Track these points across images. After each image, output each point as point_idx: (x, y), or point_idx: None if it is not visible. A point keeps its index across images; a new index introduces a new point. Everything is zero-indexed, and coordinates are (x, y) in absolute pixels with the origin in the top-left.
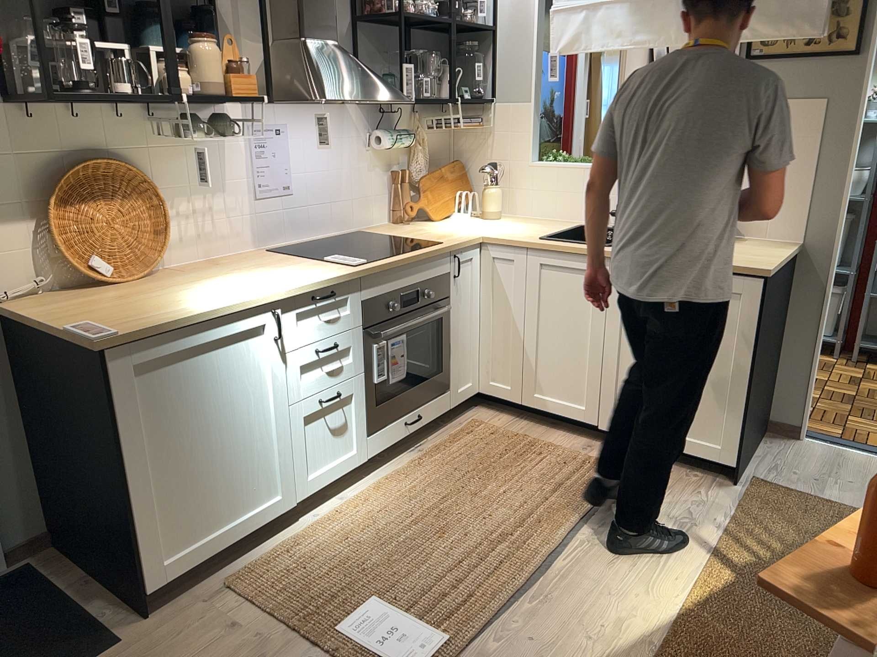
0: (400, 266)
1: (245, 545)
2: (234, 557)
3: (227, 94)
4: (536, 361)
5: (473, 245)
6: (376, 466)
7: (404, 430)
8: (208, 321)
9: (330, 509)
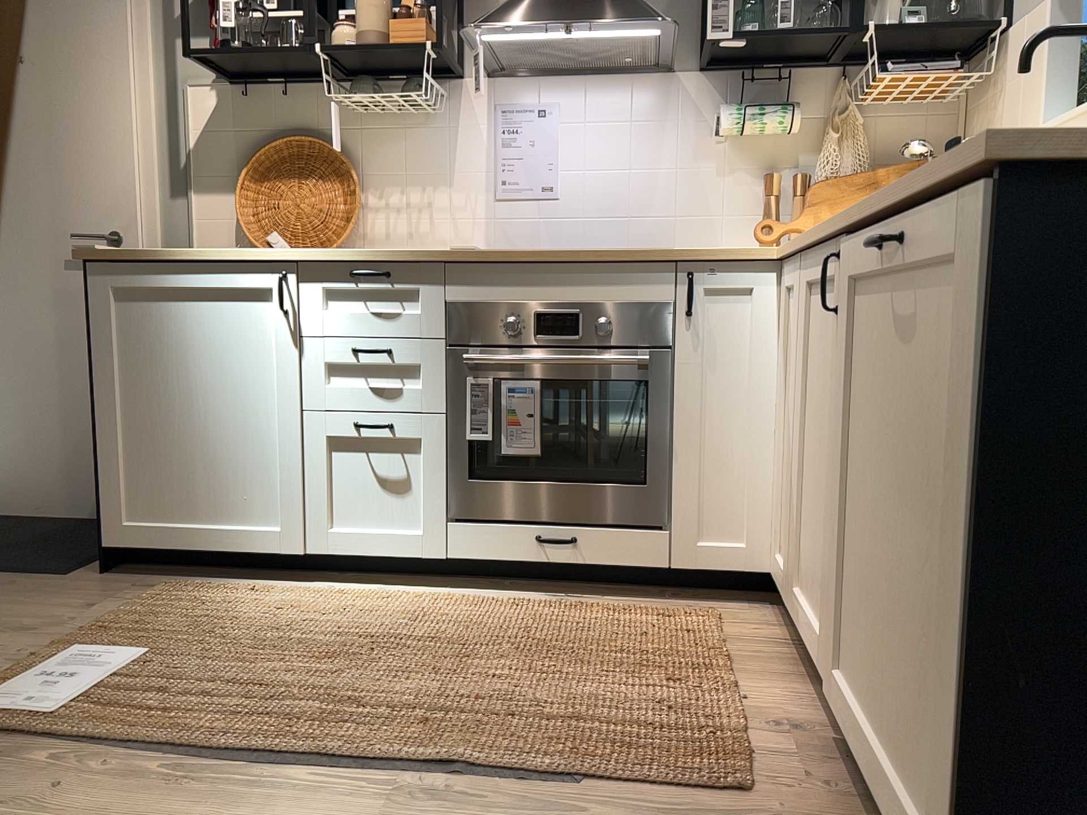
0: (534, 263)
1: (246, 575)
2: (220, 577)
3: (384, 44)
4: (802, 511)
5: (749, 264)
6: (485, 589)
7: (534, 548)
8: (194, 263)
9: (352, 591)
